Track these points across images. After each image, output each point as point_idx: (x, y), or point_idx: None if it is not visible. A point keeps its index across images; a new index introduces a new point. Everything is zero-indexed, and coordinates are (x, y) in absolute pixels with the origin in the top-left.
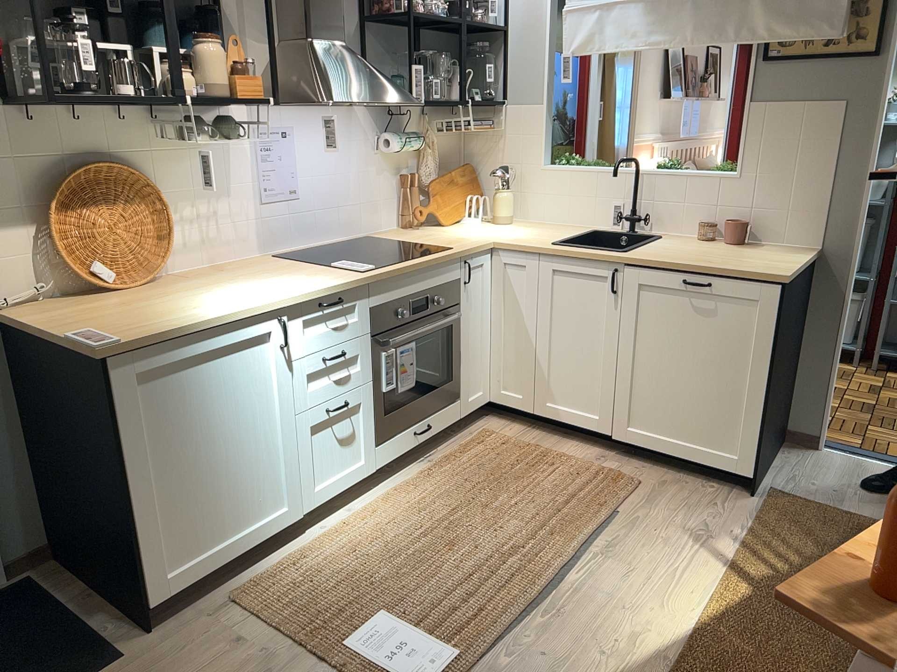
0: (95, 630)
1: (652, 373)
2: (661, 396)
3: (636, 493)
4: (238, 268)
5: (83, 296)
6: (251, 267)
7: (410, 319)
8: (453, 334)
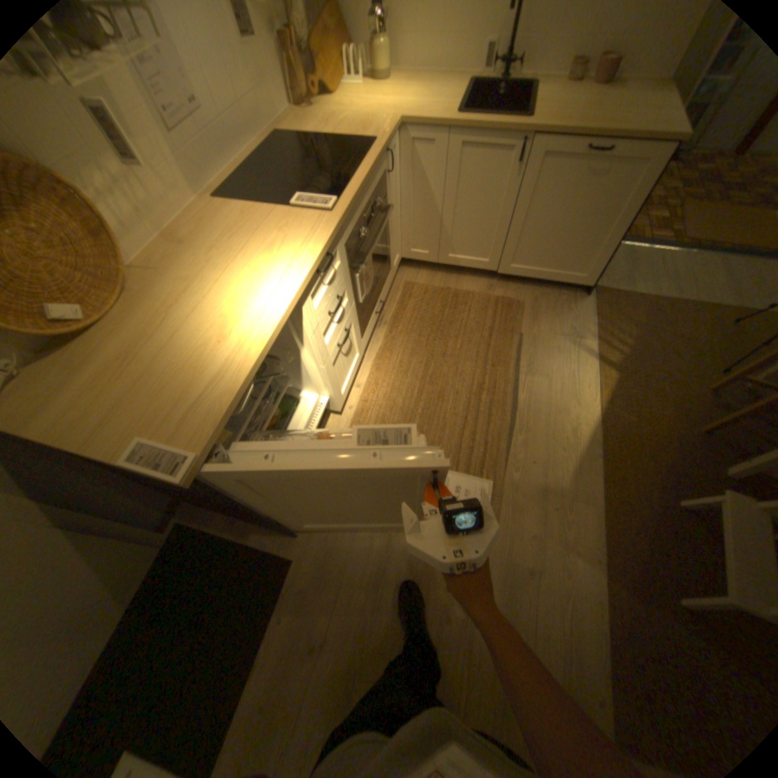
0: (255, 548)
1: (536, 227)
2: (538, 243)
3: (523, 315)
4: (192, 229)
5: (59, 344)
6: (203, 223)
7: (365, 233)
8: (384, 224)
